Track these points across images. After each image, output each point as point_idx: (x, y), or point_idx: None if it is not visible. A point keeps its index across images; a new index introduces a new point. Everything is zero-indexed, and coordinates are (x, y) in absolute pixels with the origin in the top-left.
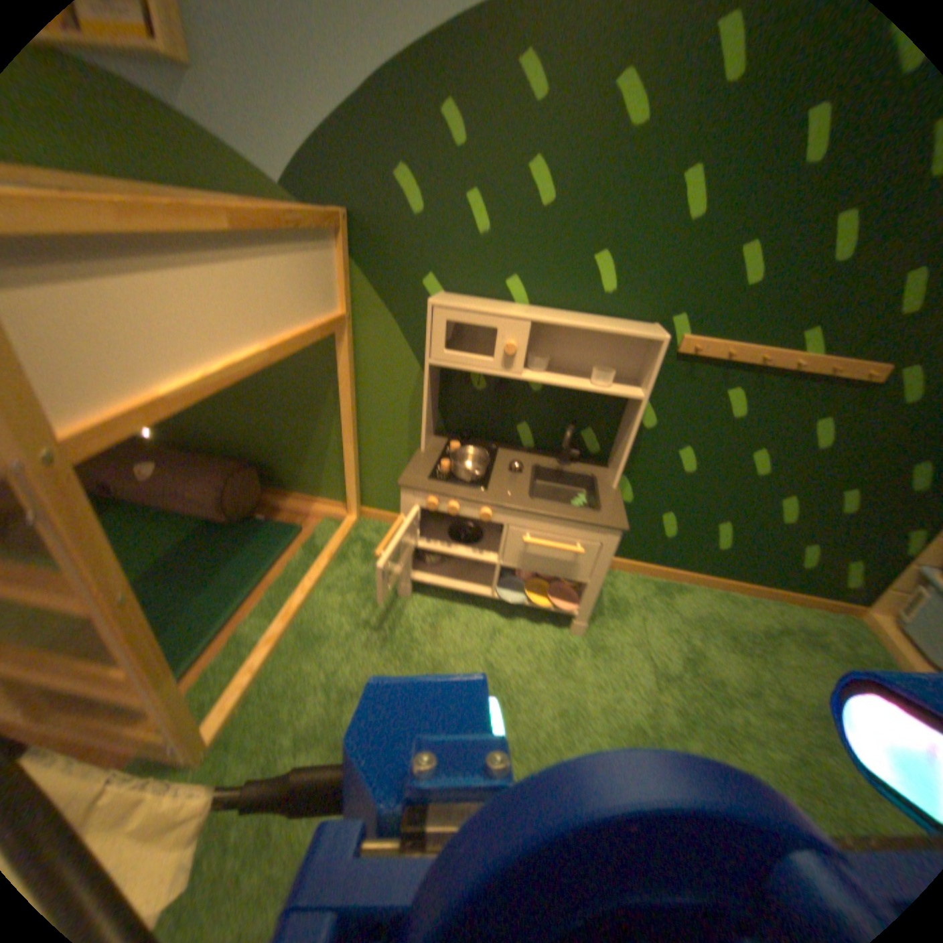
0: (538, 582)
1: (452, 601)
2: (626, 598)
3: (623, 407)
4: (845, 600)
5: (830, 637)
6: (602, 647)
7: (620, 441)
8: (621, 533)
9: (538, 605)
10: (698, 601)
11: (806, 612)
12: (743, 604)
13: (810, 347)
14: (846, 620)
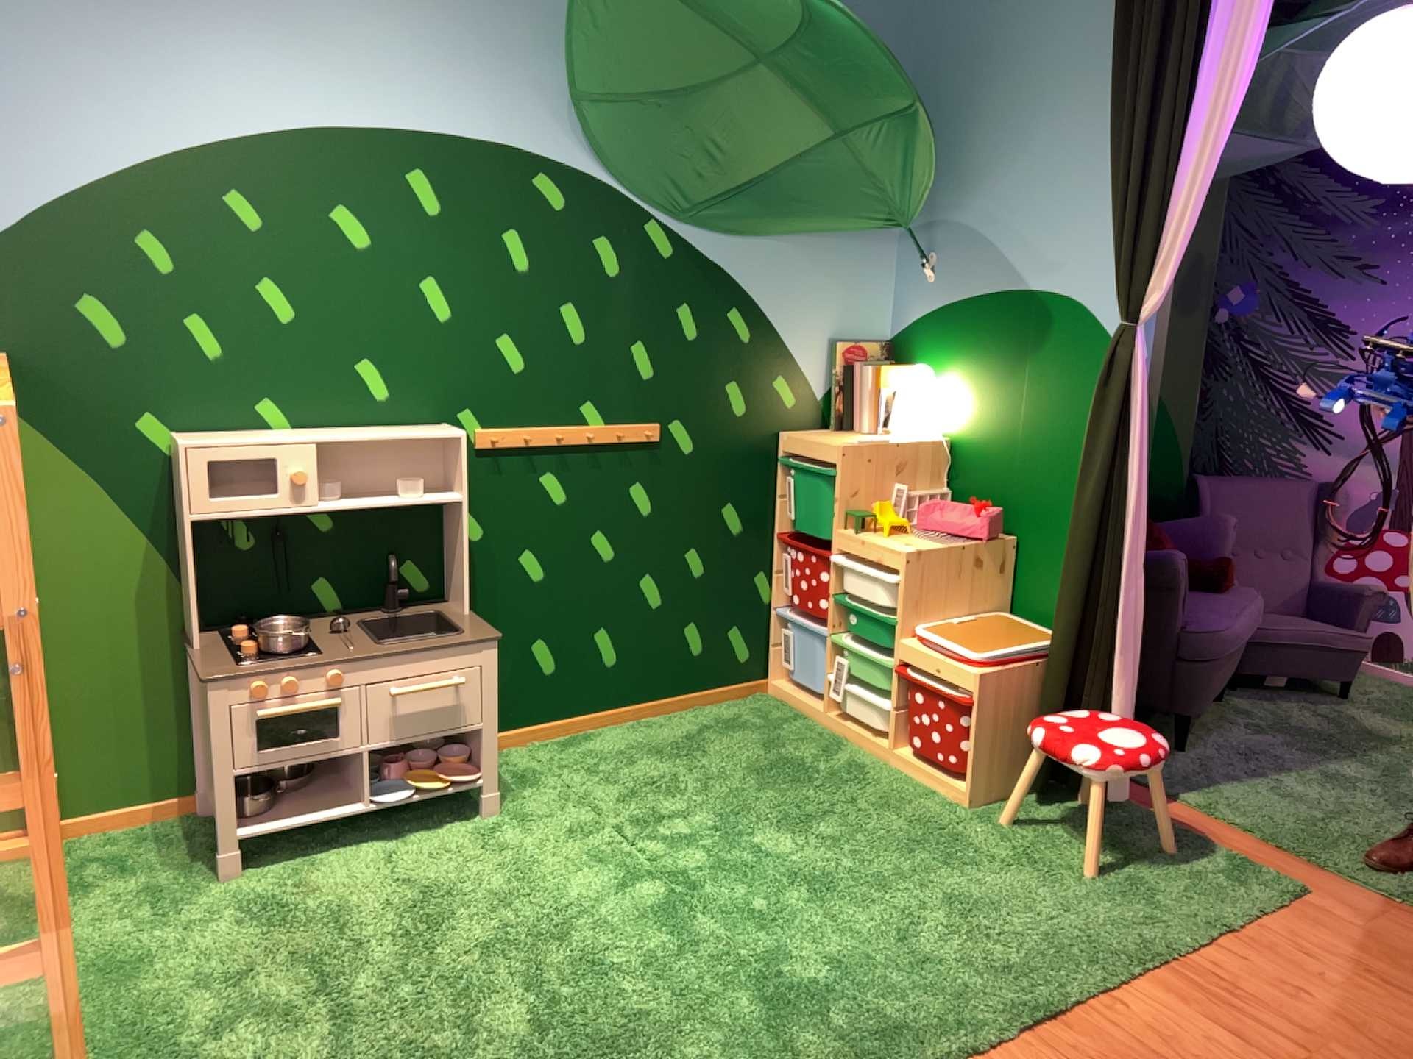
0: (426, 770)
1: (318, 850)
2: (535, 765)
3: (446, 525)
4: (748, 680)
5: (747, 717)
6: (532, 810)
7: (458, 561)
8: (501, 646)
9: (438, 795)
10: (614, 737)
11: (721, 707)
12: (660, 723)
13: (594, 424)
14: (757, 698)
